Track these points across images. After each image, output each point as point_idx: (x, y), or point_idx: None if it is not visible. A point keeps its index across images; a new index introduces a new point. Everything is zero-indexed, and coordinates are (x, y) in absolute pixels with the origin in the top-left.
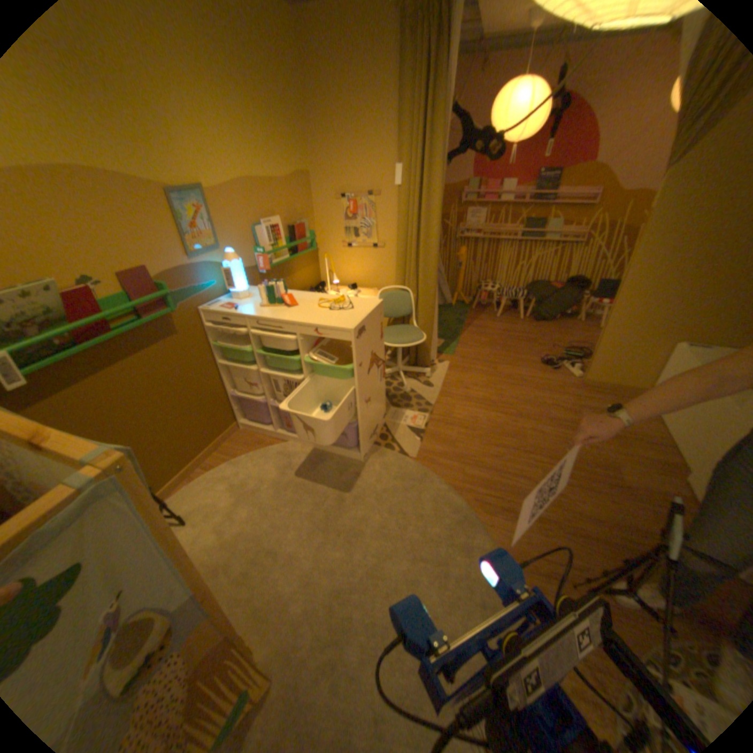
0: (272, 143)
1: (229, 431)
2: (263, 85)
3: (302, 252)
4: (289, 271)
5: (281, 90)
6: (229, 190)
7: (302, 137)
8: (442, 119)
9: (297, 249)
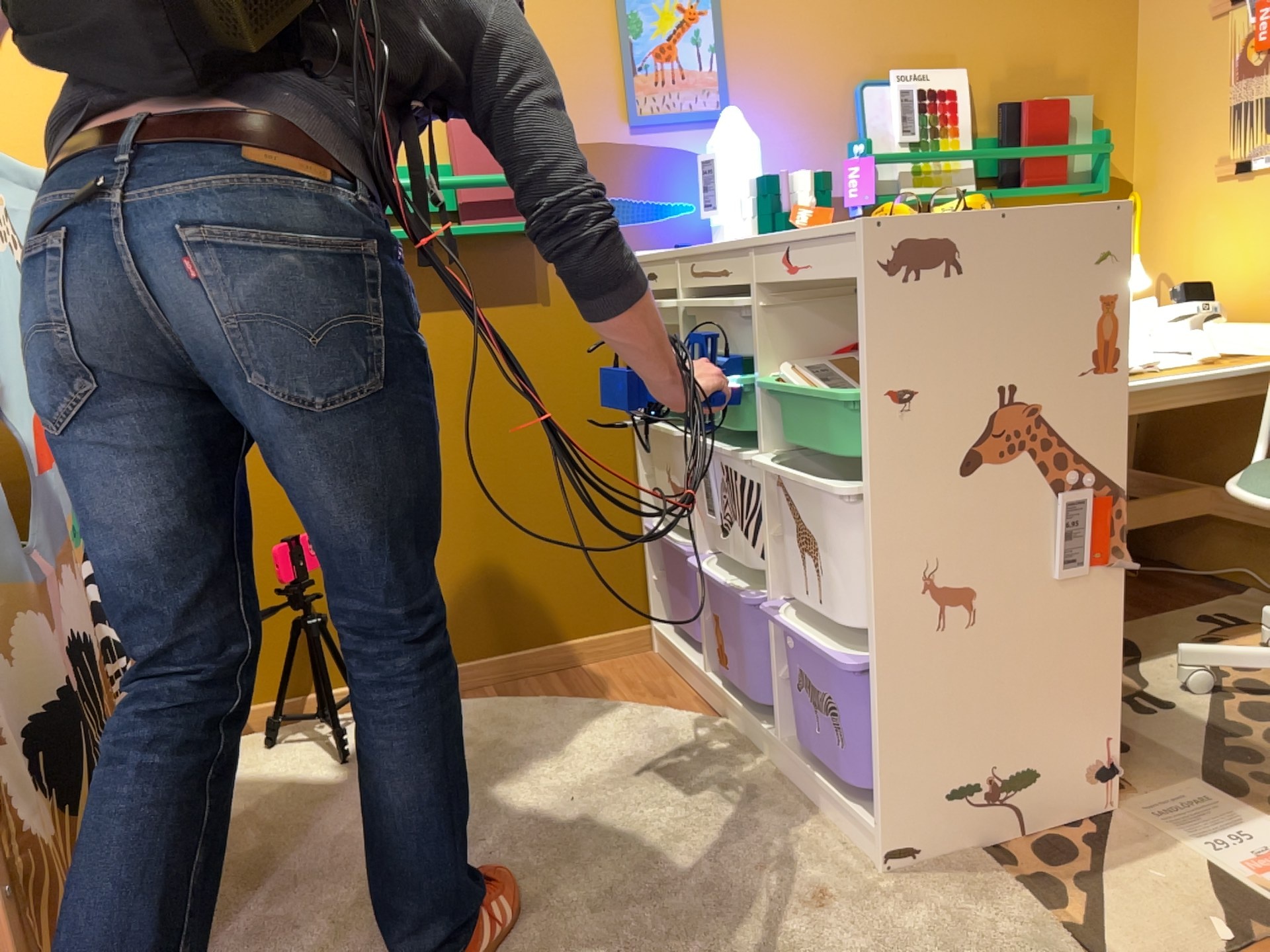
0: None
1: (617, 637)
2: None
3: (1036, 187)
4: None
5: None
6: None
7: None
8: None
9: (1017, 177)
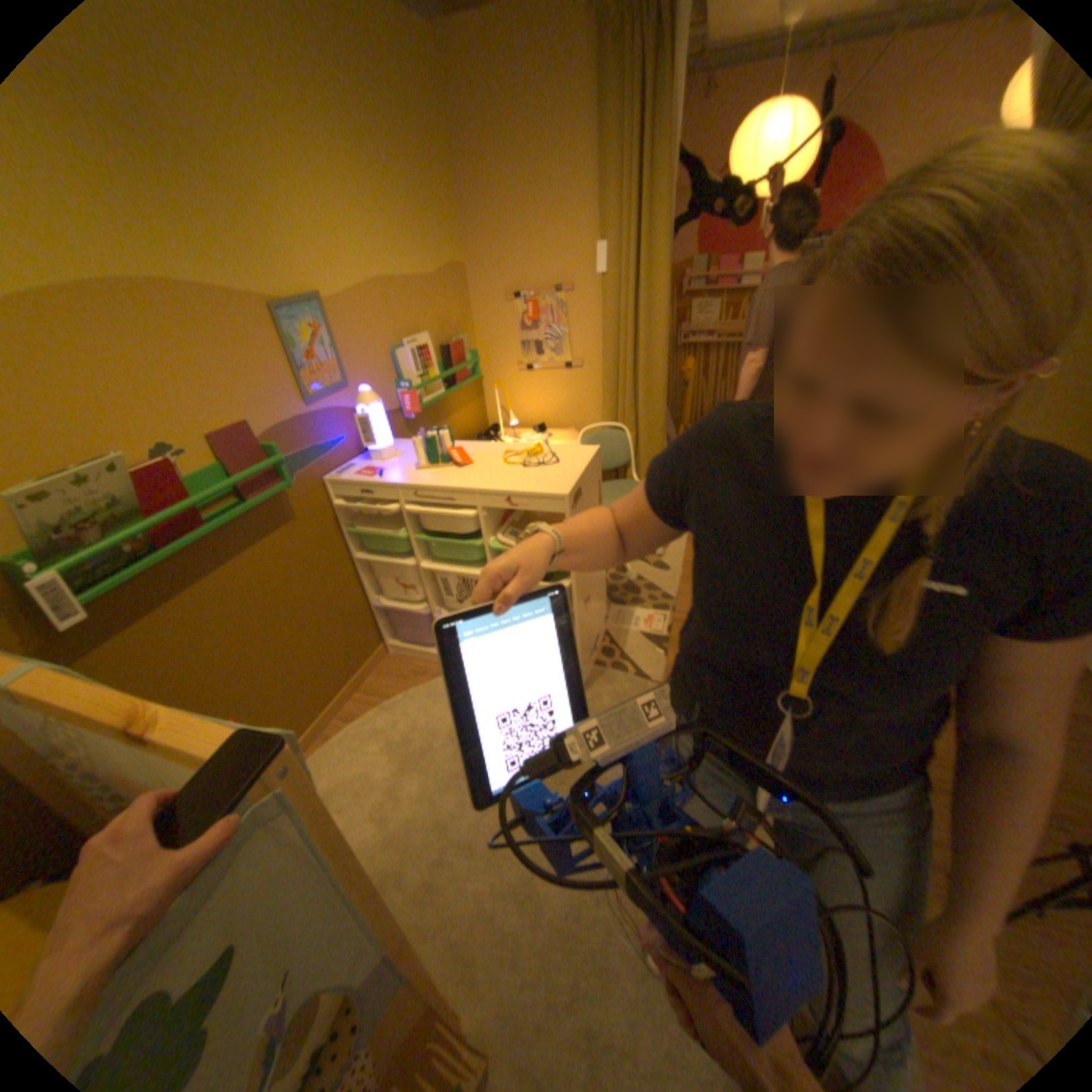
0: (412, 224)
1: (373, 658)
2: (395, 139)
3: (461, 382)
4: (443, 411)
5: (421, 146)
6: (357, 298)
7: (452, 214)
8: (667, 169)
9: (454, 379)
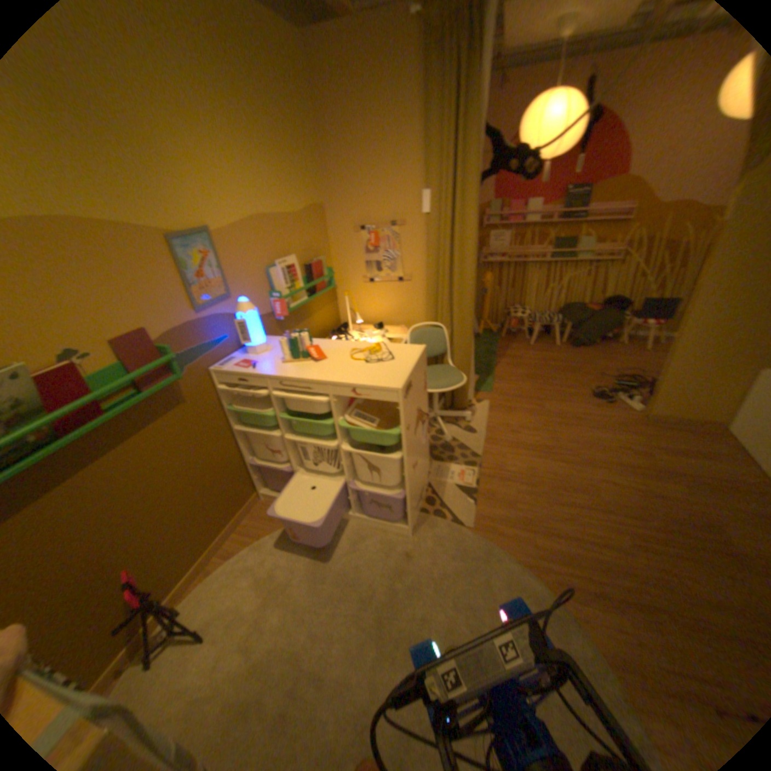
0: (285, 176)
1: (249, 504)
2: (273, 113)
3: (321, 291)
4: (307, 313)
5: (293, 118)
6: (241, 231)
7: (316, 168)
8: (477, 138)
9: (315, 289)
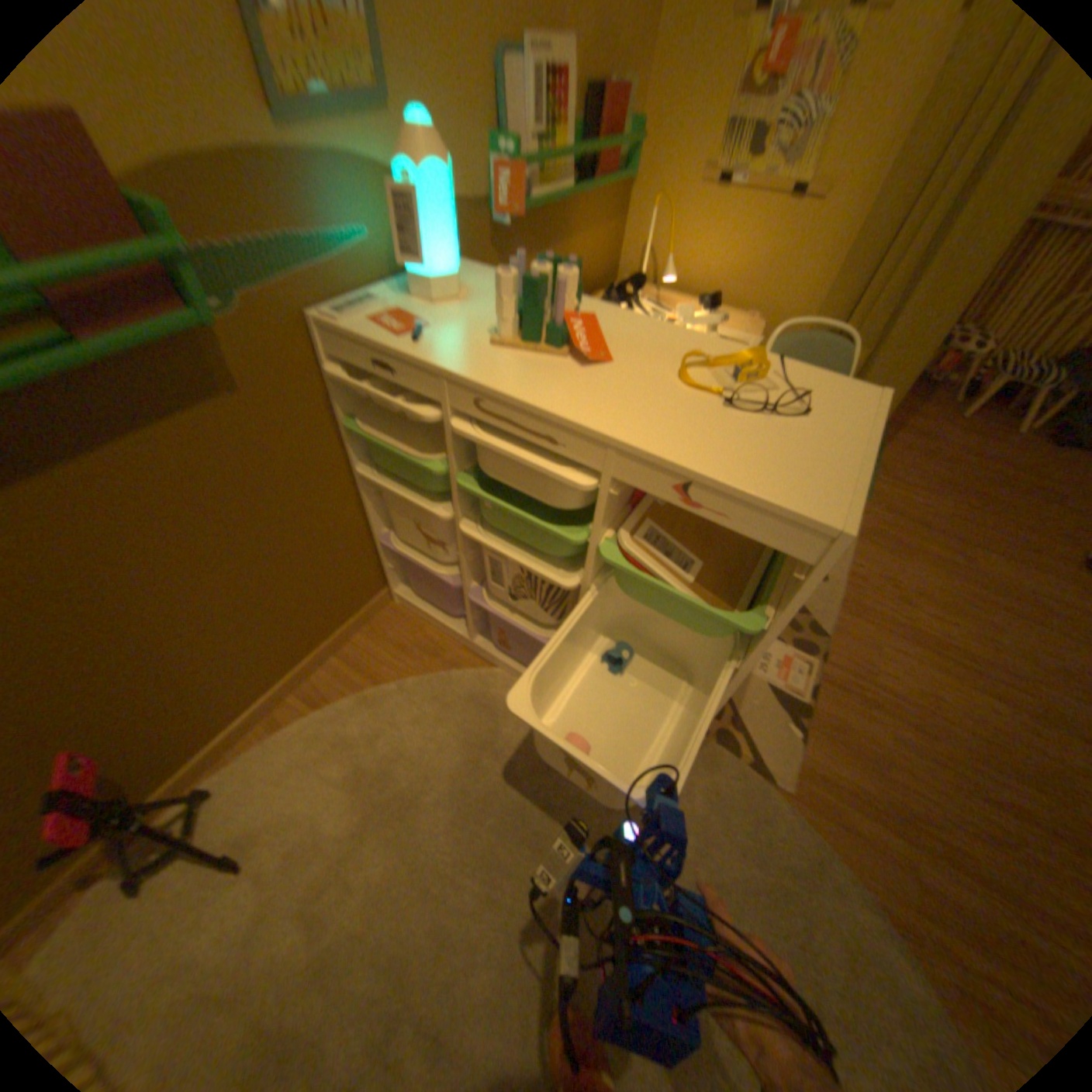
0: None
1: (369, 607)
2: None
3: (605, 174)
4: (561, 225)
5: None
6: None
7: None
8: None
9: (595, 164)
